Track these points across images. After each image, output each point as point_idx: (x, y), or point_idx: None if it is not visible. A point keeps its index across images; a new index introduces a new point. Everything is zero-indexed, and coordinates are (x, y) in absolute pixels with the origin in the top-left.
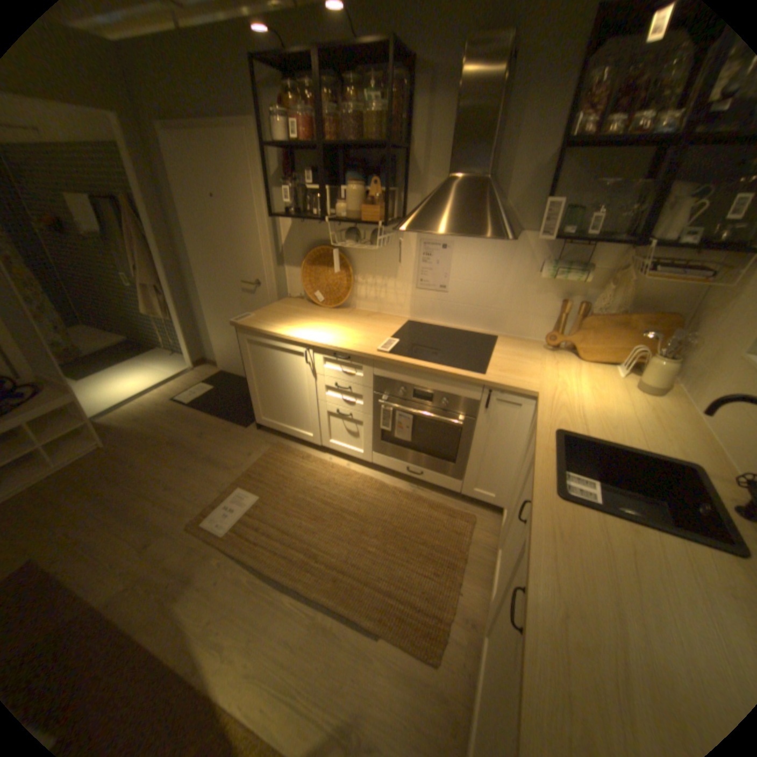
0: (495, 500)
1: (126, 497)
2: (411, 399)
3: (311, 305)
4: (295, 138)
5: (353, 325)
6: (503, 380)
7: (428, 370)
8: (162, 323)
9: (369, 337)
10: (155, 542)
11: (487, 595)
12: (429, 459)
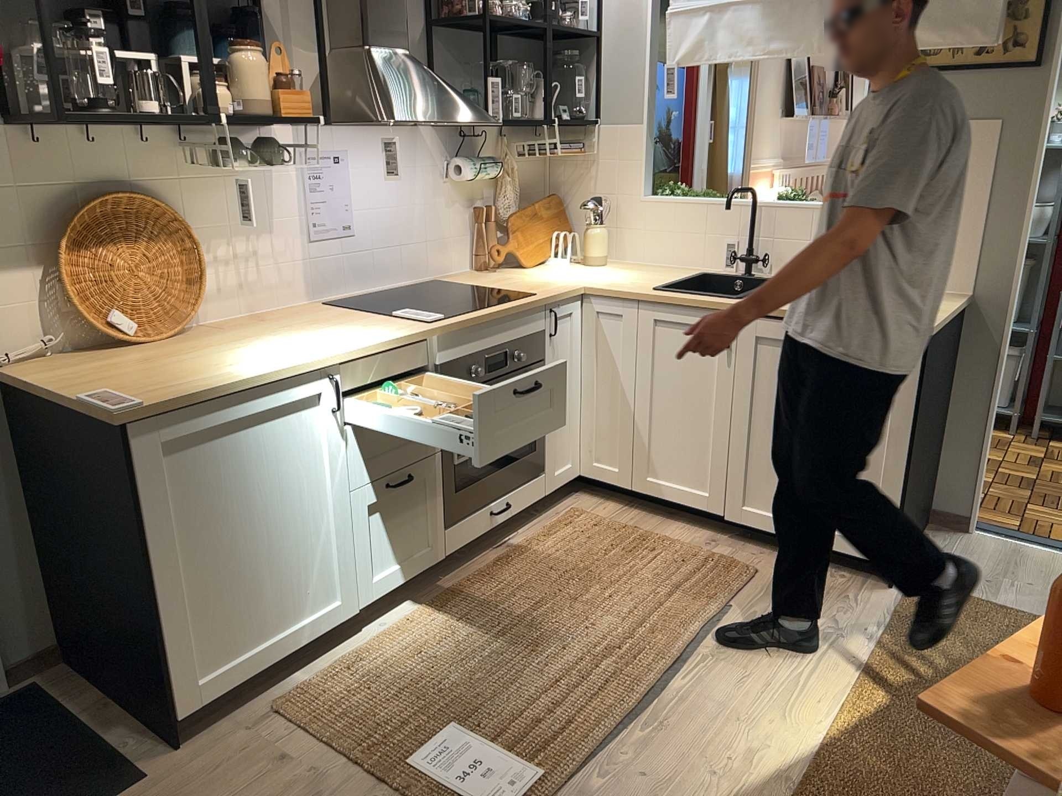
0: (575, 470)
1: None
2: (486, 378)
3: (120, 349)
4: None
5: (299, 329)
6: (552, 290)
7: (503, 313)
8: None
9: (366, 324)
10: None
11: (680, 525)
12: (514, 469)
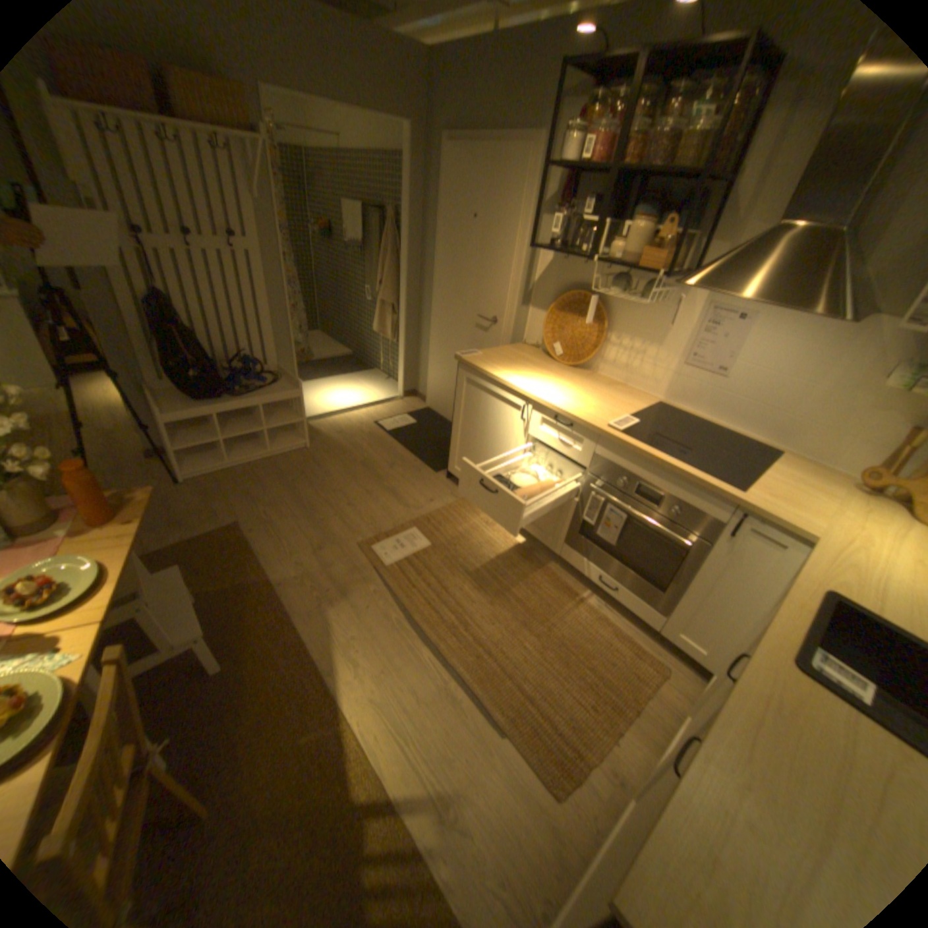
0: (706, 660)
1: (317, 499)
2: (632, 495)
3: (546, 356)
4: (588, 158)
5: (589, 391)
6: (770, 507)
7: (666, 465)
8: (389, 344)
9: (603, 408)
10: (329, 547)
11: (654, 762)
12: (633, 576)
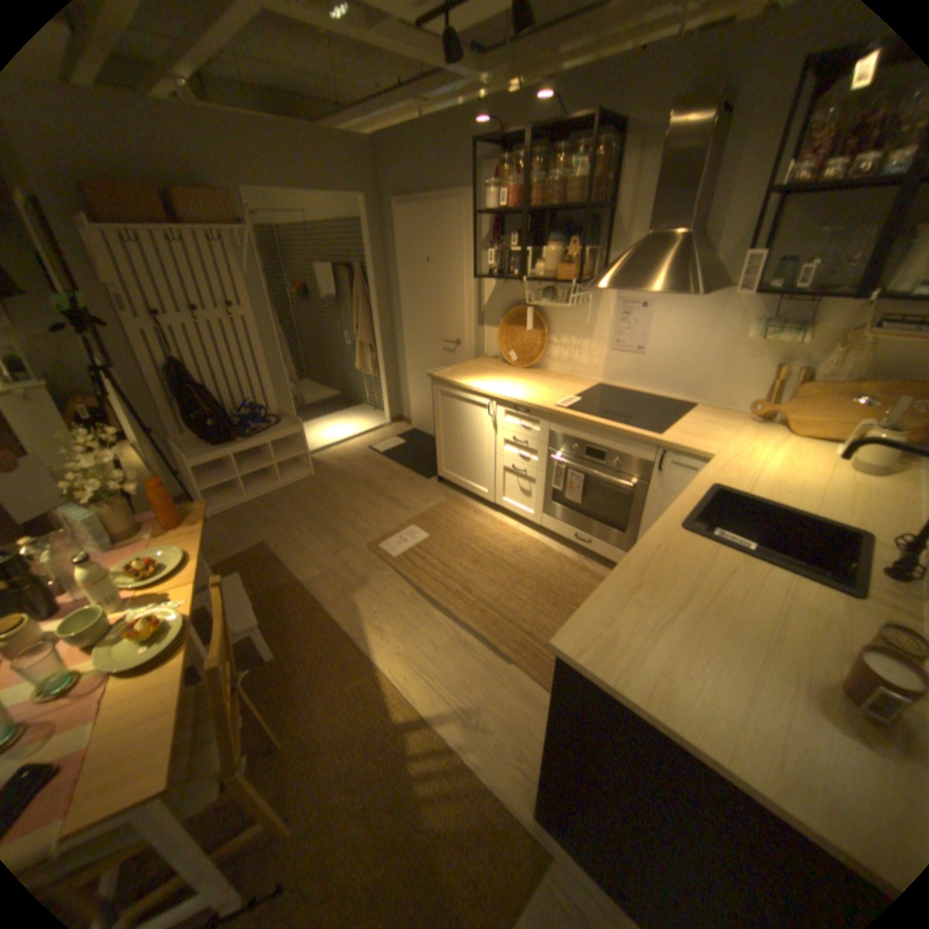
0: None
1: (327, 515)
2: (583, 458)
3: (503, 364)
4: (506, 204)
5: (539, 384)
6: (679, 441)
7: (601, 426)
8: (371, 379)
9: (551, 394)
10: (344, 550)
11: None
12: (599, 526)
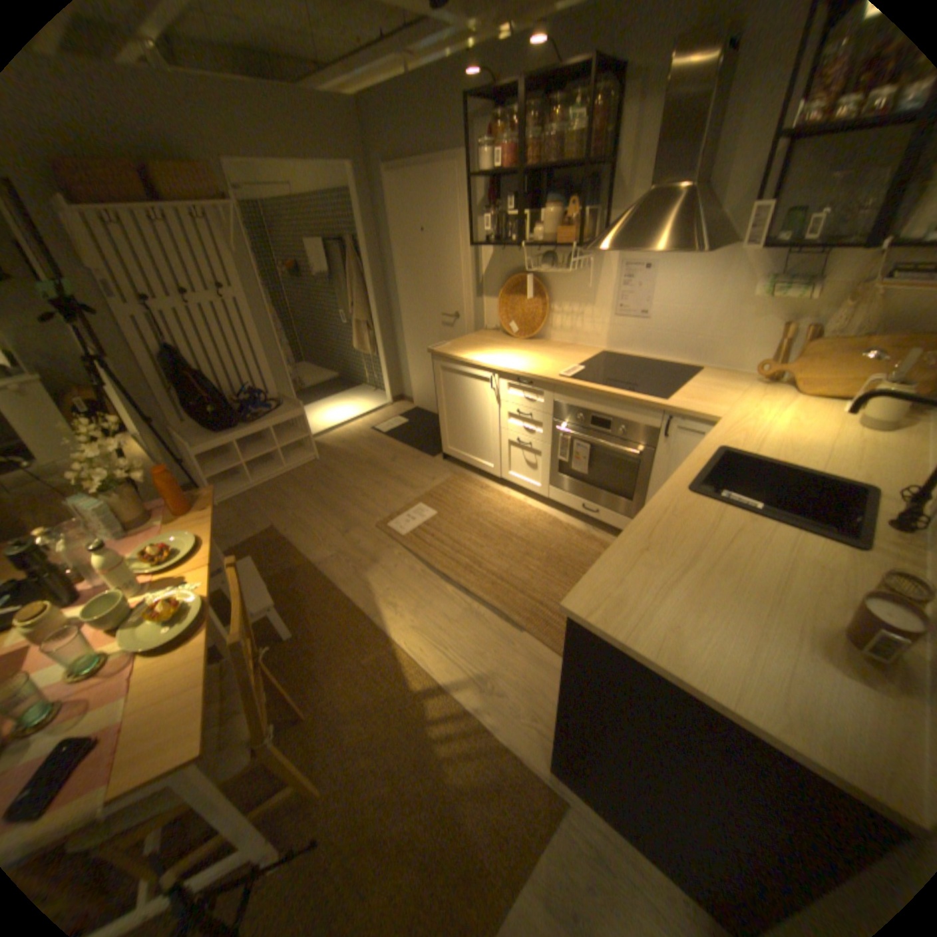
0: None
1: (334, 496)
2: (589, 427)
3: (504, 336)
4: (501, 165)
5: (542, 355)
6: (685, 406)
7: (606, 395)
8: (370, 359)
9: (554, 365)
10: (353, 530)
11: None
12: (606, 496)
